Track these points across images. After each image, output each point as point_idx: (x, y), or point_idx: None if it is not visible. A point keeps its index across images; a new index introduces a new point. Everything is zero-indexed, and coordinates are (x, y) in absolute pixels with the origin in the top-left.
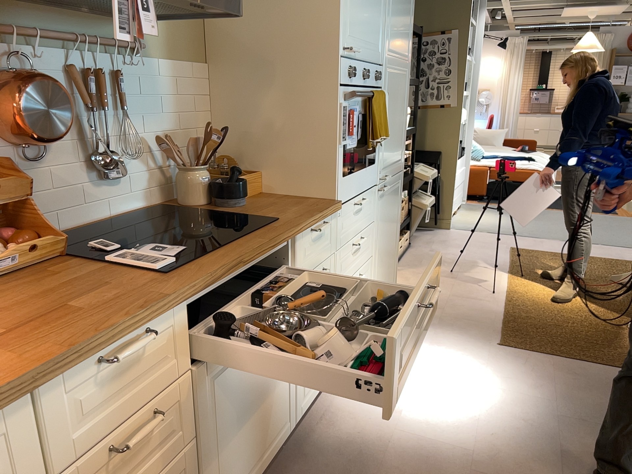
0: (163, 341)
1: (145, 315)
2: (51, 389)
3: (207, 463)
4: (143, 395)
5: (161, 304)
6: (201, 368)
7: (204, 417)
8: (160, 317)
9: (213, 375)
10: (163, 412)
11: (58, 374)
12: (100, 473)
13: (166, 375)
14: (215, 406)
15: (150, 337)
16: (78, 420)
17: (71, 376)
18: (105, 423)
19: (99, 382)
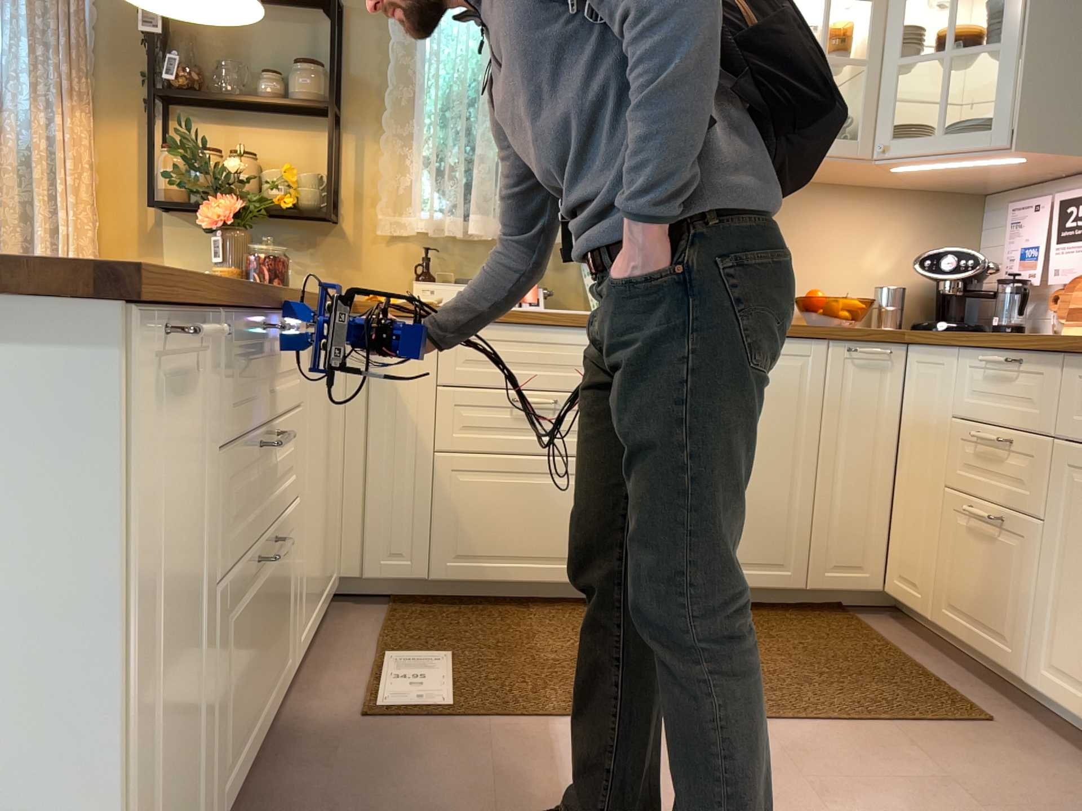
0: (1032, 383)
1: (1009, 340)
2: (964, 356)
3: (1049, 578)
4: (1007, 416)
5: (1023, 340)
6: (1065, 450)
7: (1057, 515)
8: (1024, 353)
9: (1079, 477)
10: (1005, 442)
11: (960, 345)
12: (973, 448)
13: (1029, 420)
14: (1073, 520)
15: (1003, 359)
16: (971, 392)
17: (974, 357)
18: (982, 411)
19: (986, 377)
